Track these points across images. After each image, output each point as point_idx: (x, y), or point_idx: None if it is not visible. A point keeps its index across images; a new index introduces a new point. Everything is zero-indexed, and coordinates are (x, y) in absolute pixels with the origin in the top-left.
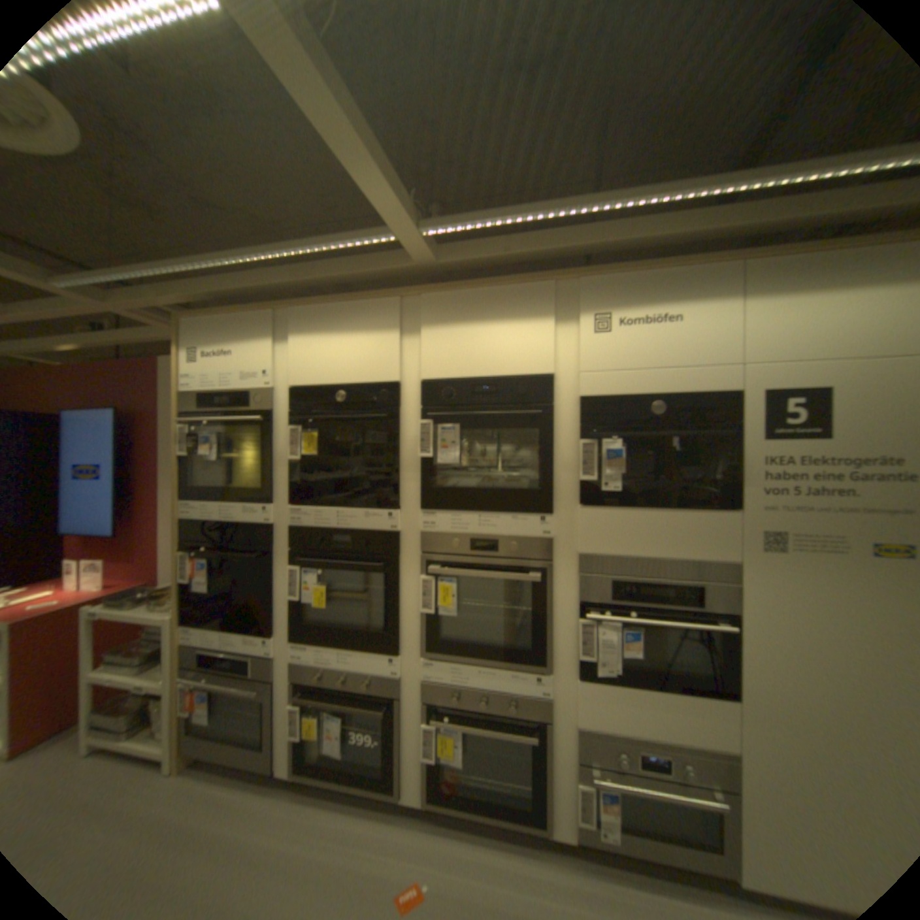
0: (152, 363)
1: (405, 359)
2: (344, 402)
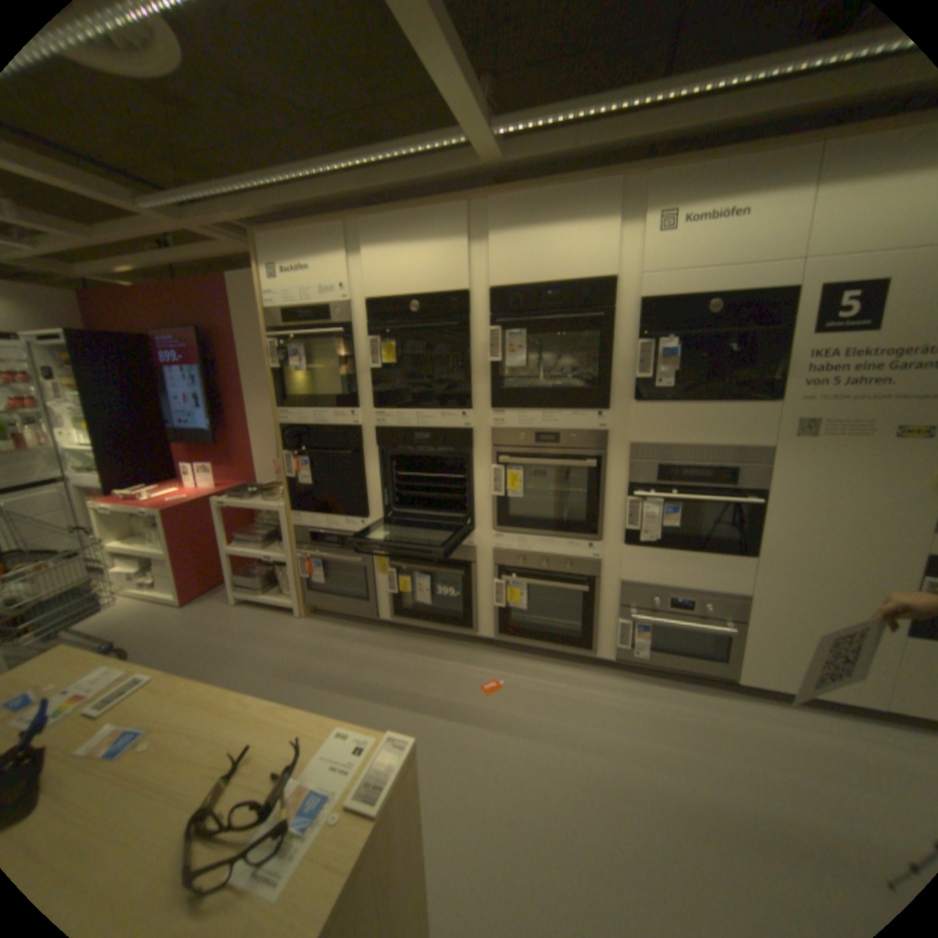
0: (217, 281)
1: (471, 267)
2: (416, 312)
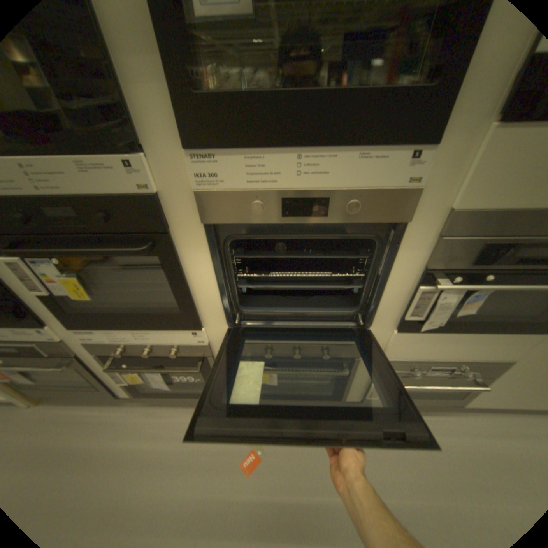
0: None
1: None
2: None
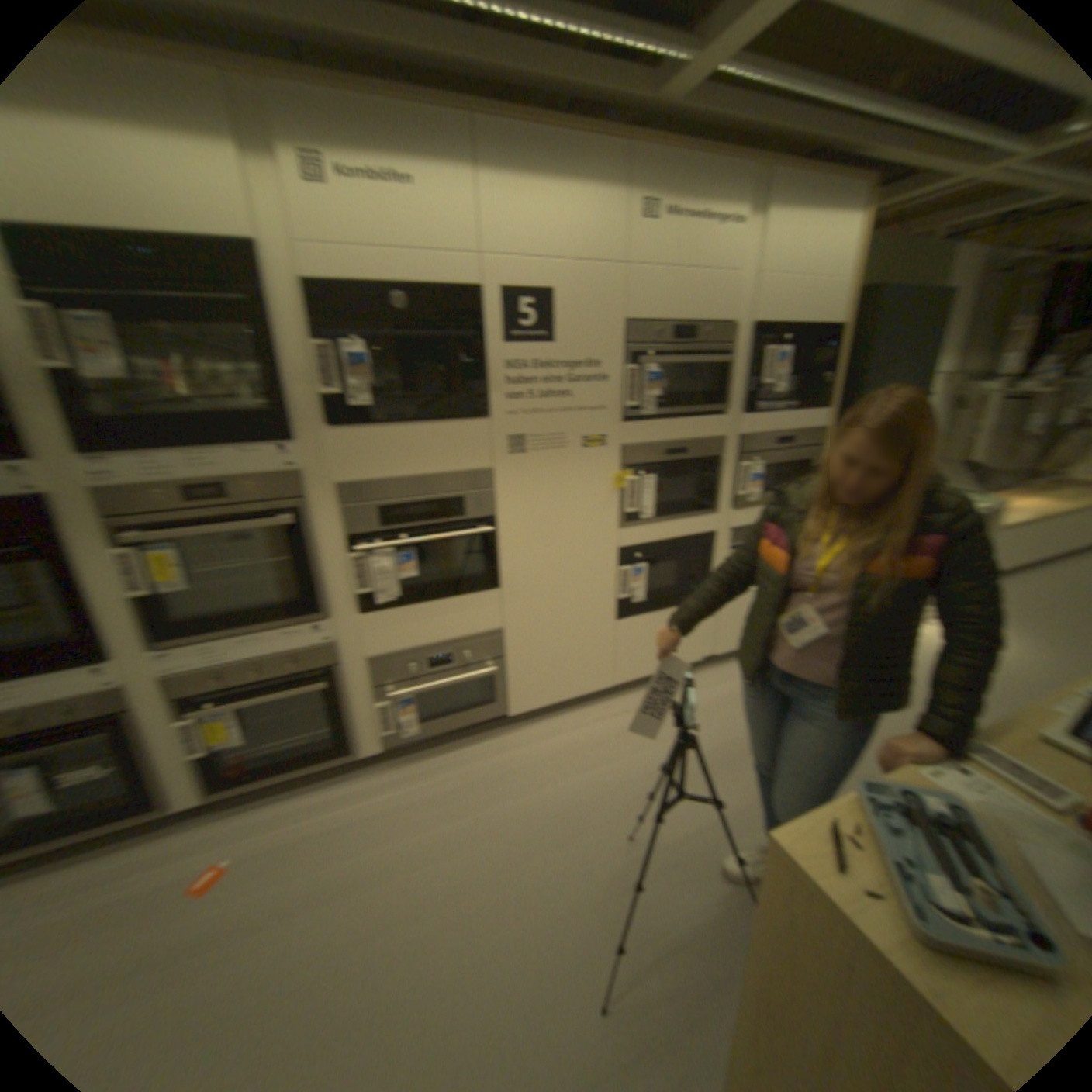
0: None
1: None
2: None
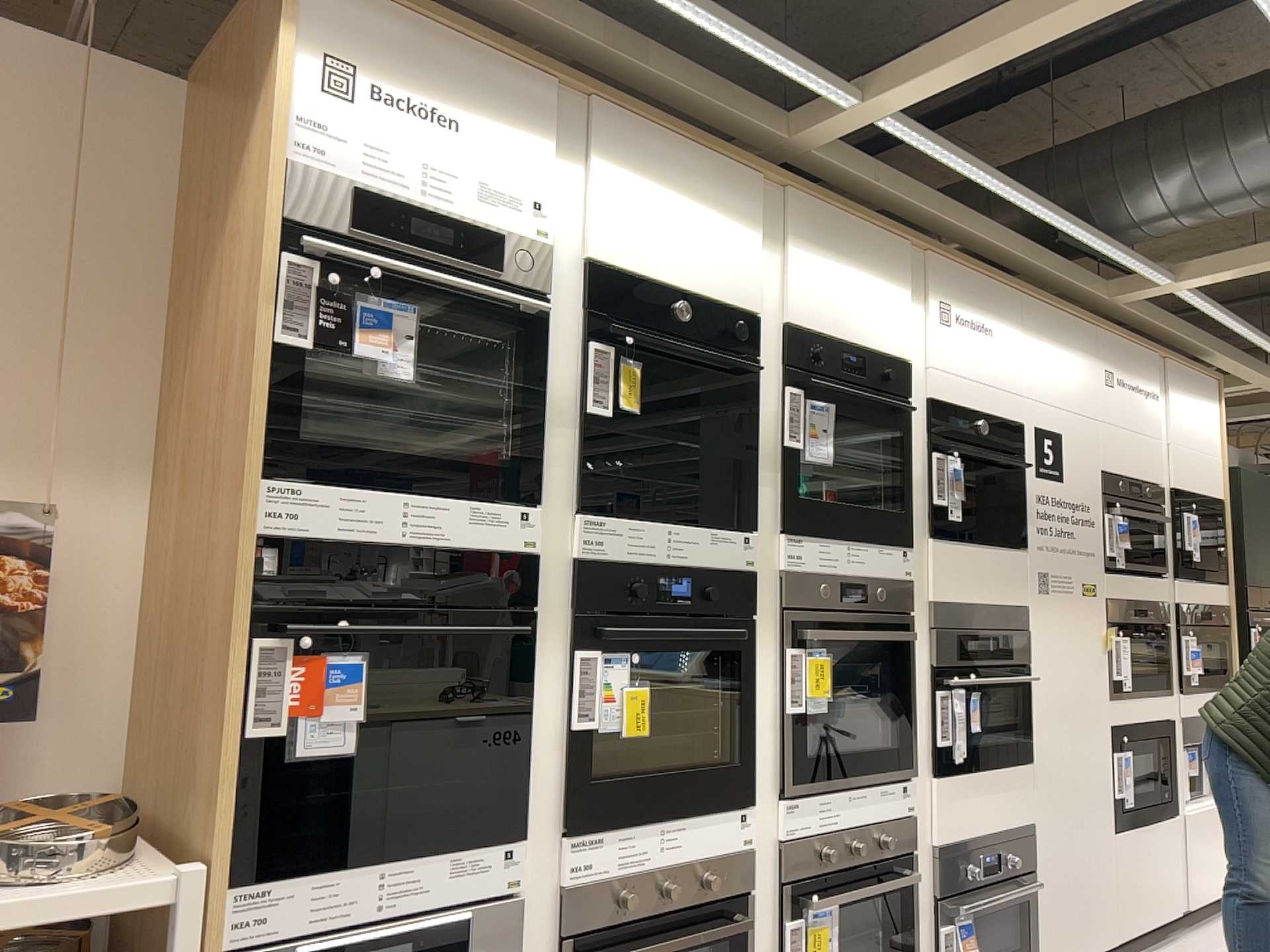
0: None
1: (757, 283)
2: (685, 324)
